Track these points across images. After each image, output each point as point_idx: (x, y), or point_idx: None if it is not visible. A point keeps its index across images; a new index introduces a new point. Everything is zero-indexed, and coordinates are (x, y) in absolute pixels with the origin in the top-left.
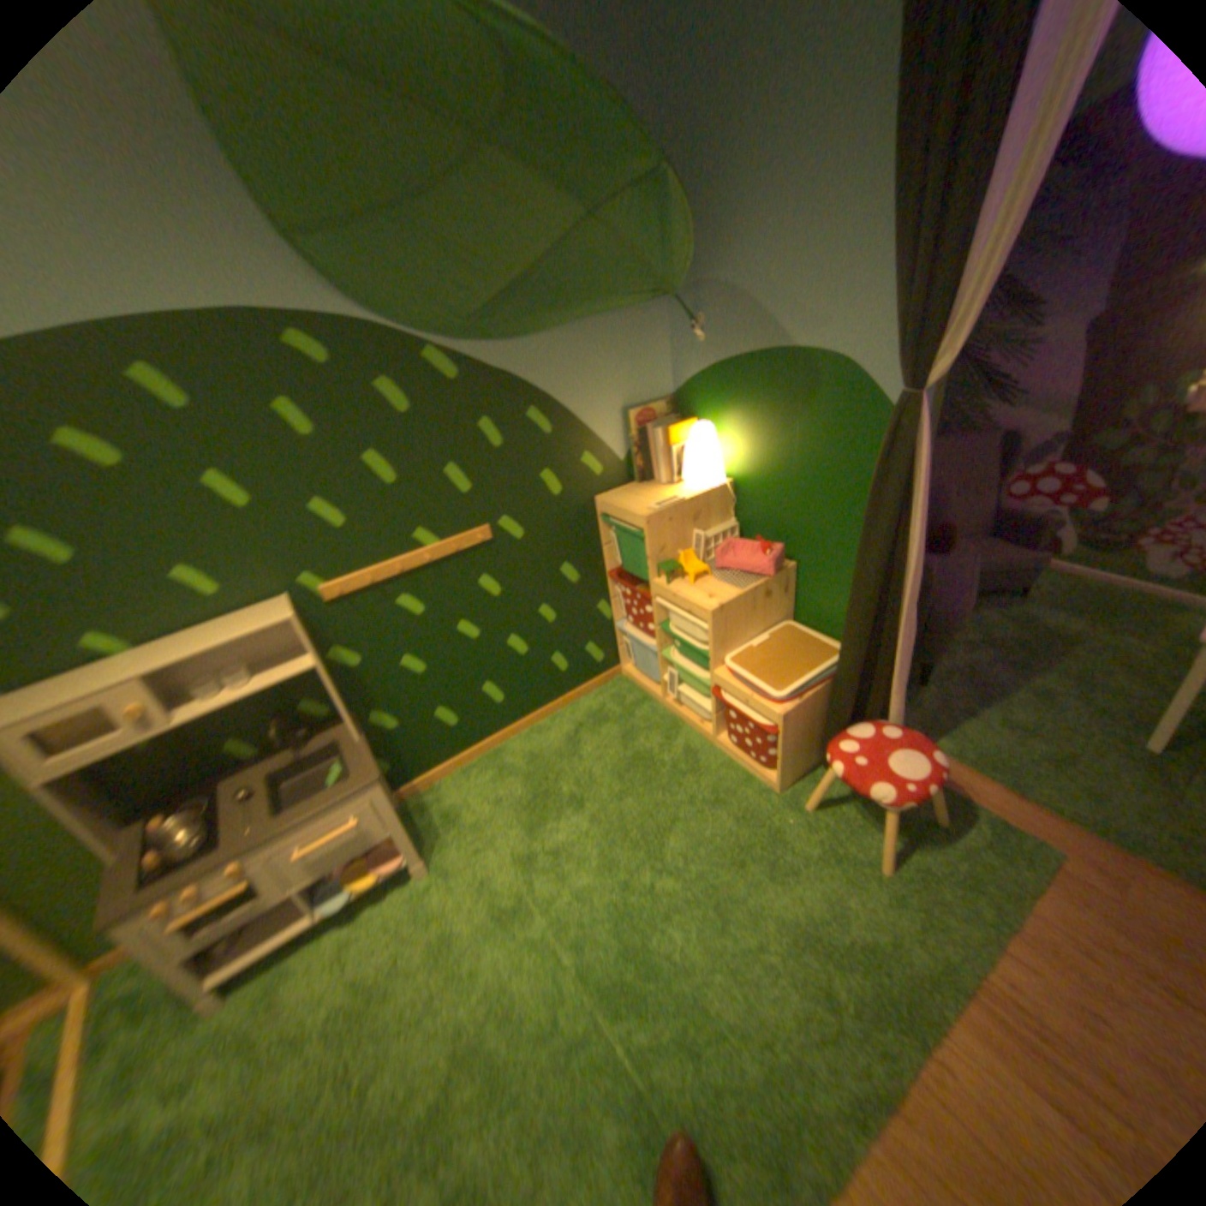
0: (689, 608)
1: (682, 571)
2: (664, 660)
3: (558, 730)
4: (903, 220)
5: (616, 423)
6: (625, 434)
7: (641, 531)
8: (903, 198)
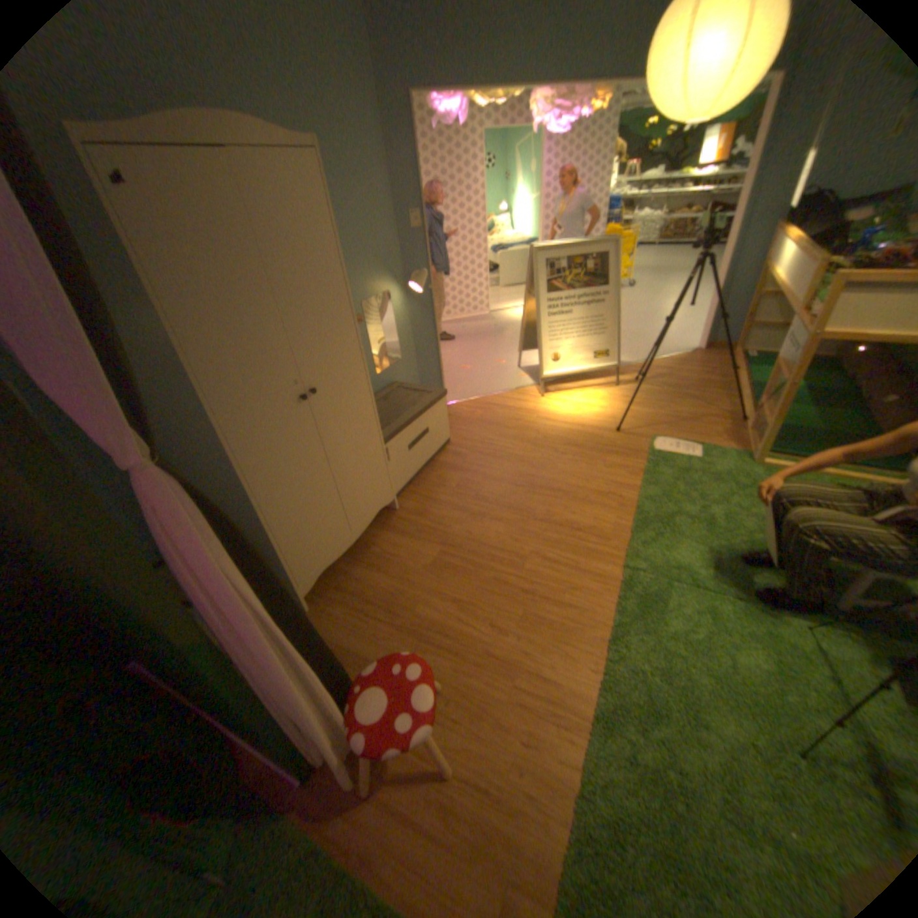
0: None
1: None
2: None
3: None
4: None
5: None
6: None
7: None
8: None
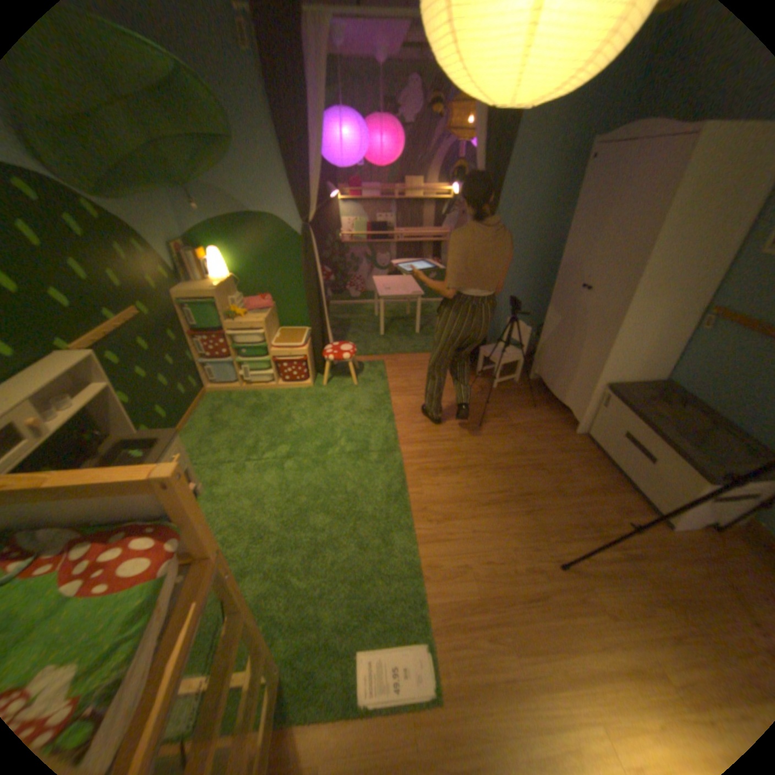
0: (249, 326)
1: (231, 317)
2: (235, 365)
3: (199, 423)
4: (280, 170)
5: (163, 250)
6: (168, 257)
7: (206, 301)
8: (278, 163)
